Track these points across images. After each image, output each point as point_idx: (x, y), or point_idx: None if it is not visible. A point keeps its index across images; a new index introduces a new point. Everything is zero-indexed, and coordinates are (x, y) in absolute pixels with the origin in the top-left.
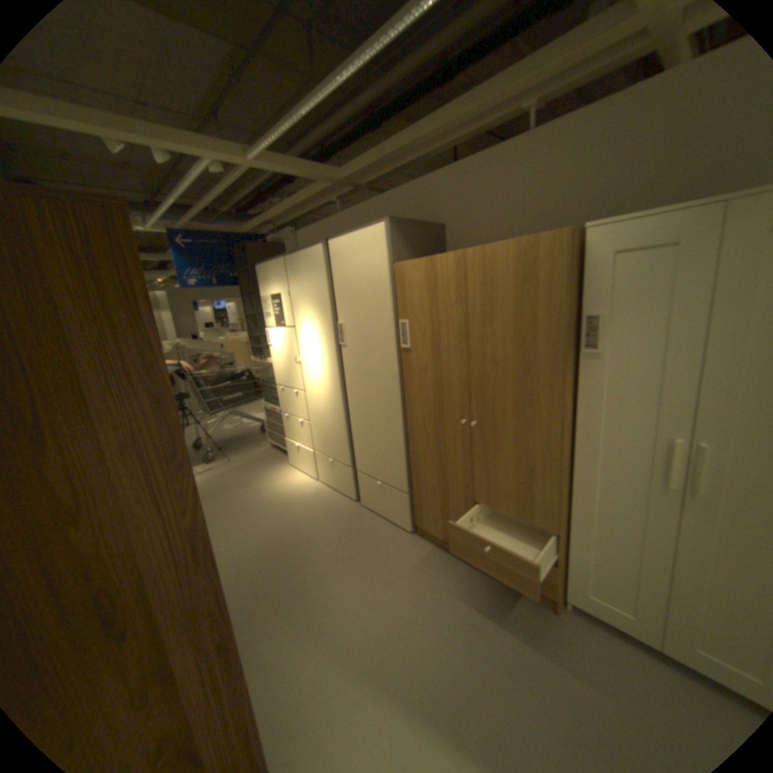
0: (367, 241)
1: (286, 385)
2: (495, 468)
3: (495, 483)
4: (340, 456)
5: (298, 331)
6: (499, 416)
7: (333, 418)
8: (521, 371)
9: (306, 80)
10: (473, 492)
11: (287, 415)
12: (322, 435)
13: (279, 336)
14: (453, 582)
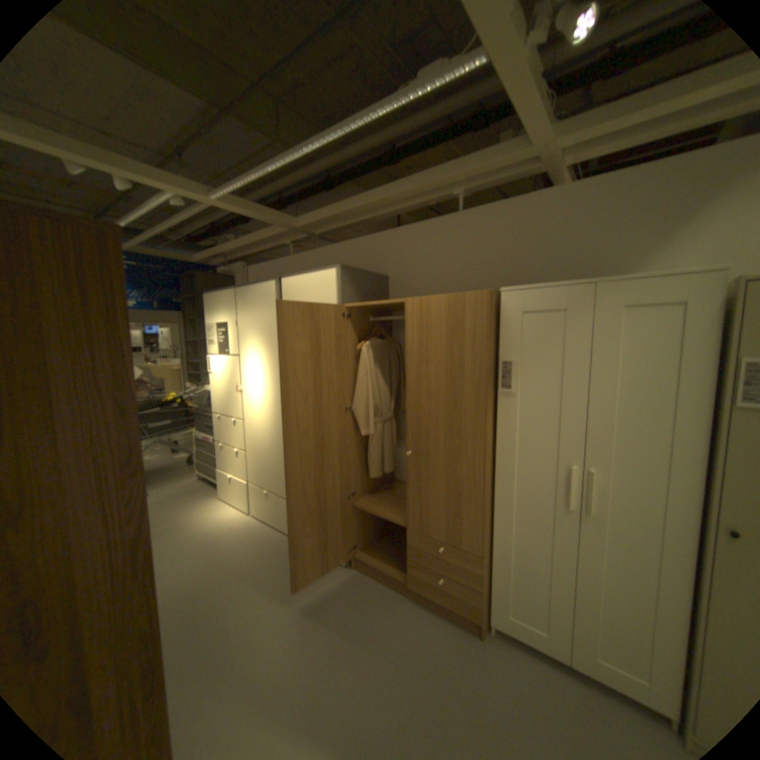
0: (319, 283)
1: (224, 414)
2: (428, 495)
3: (428, 510)
4: (276, 488)
5: (243, 360)
6: (432, 446)
7: (271, 448)
8: (451, 405)
9: (271, 141)
10: (407, 520)
11: (222, 445)
12: (259, 465)
13: (222, 364)
14: (385, 614)
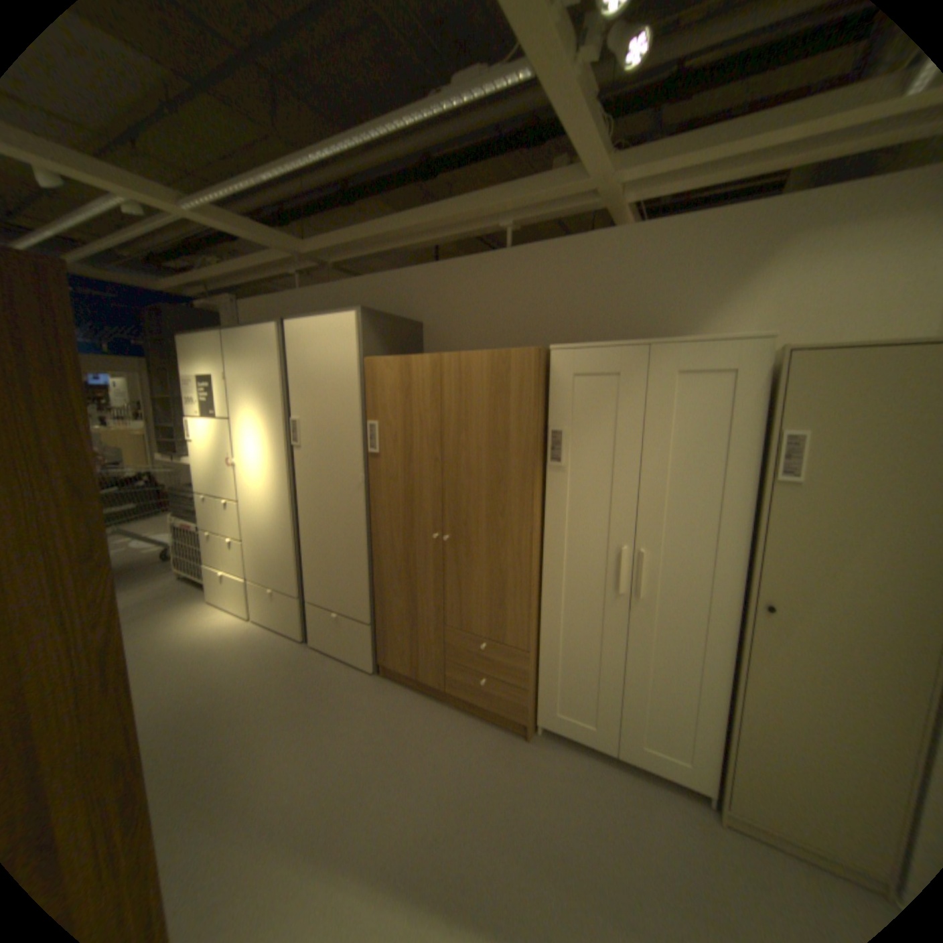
0: (334, 329)
1: (211, 495)
2: (468, 585)
3: (468, 603)
4: (283, 586)
5: (235, 425)
6: (473, 529)
7: (277, 537)
8: (495, 481)
9: (267, 134)
10: (444, 615)
11: (209, 535)
12: (261, 559)
13: (206, 430)
14: (420, 723)
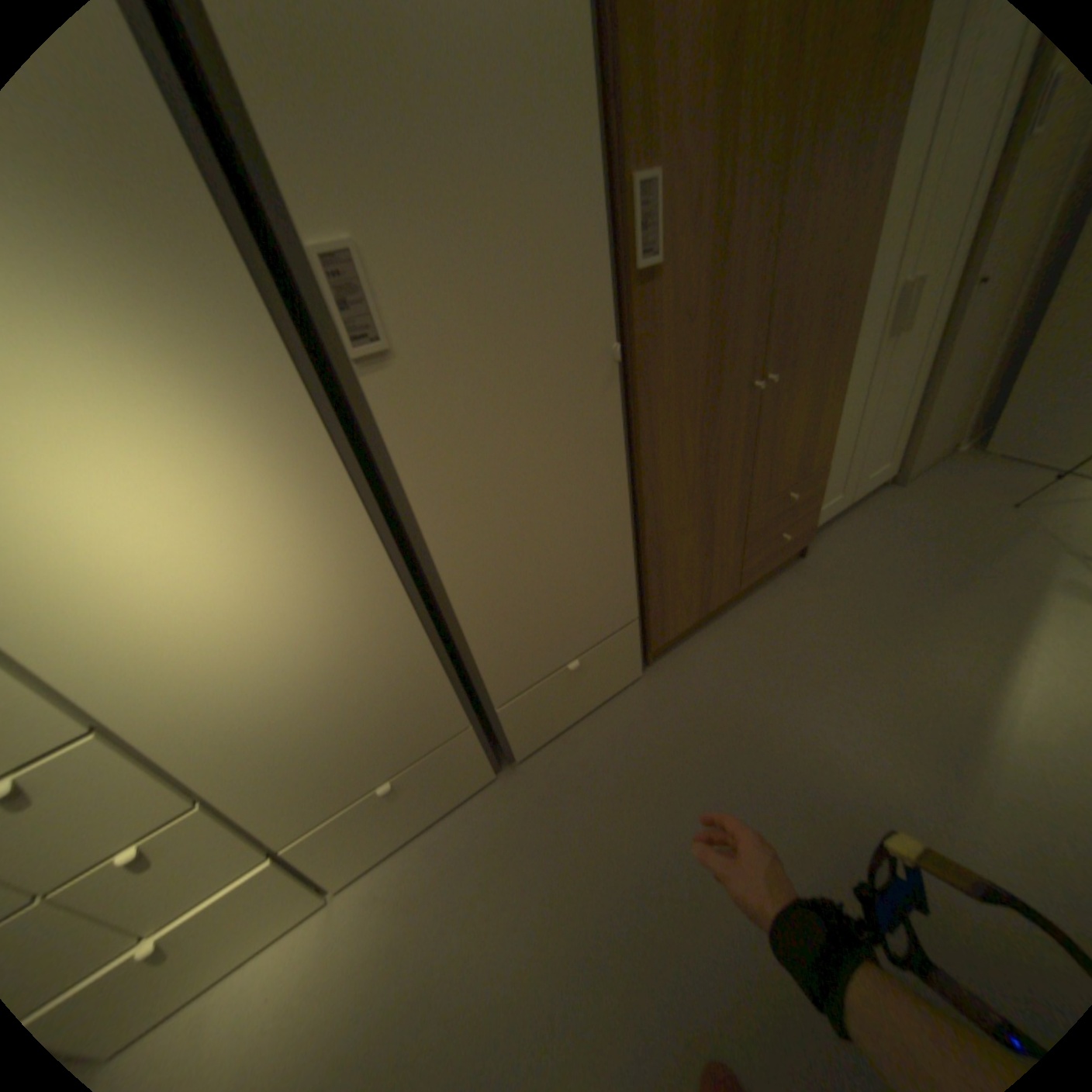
0: None
1: None
2: (782, 435)
3: (779, 459)
4: (422, 740)
5: None
6: (801, 343)
7: (362, 668)
8: (841, 240)
9: None
10: (748, 501)
11: None
12: (314, 763)
13: None
14: (758, 638)
